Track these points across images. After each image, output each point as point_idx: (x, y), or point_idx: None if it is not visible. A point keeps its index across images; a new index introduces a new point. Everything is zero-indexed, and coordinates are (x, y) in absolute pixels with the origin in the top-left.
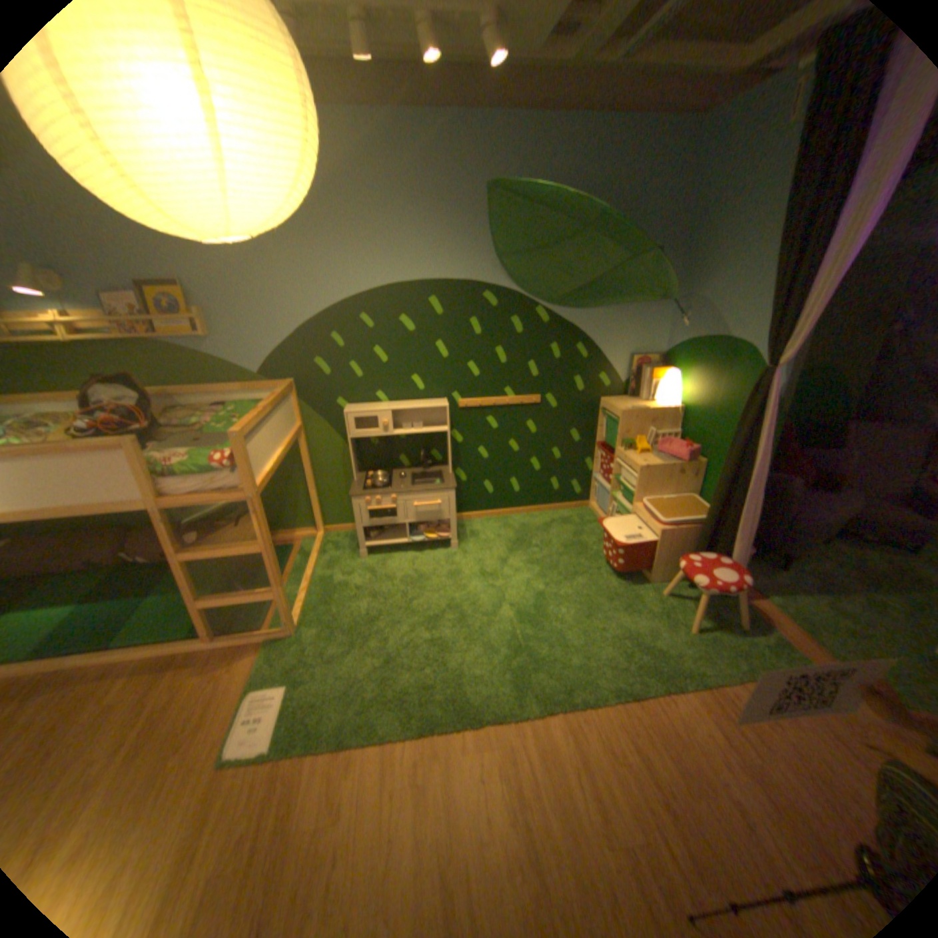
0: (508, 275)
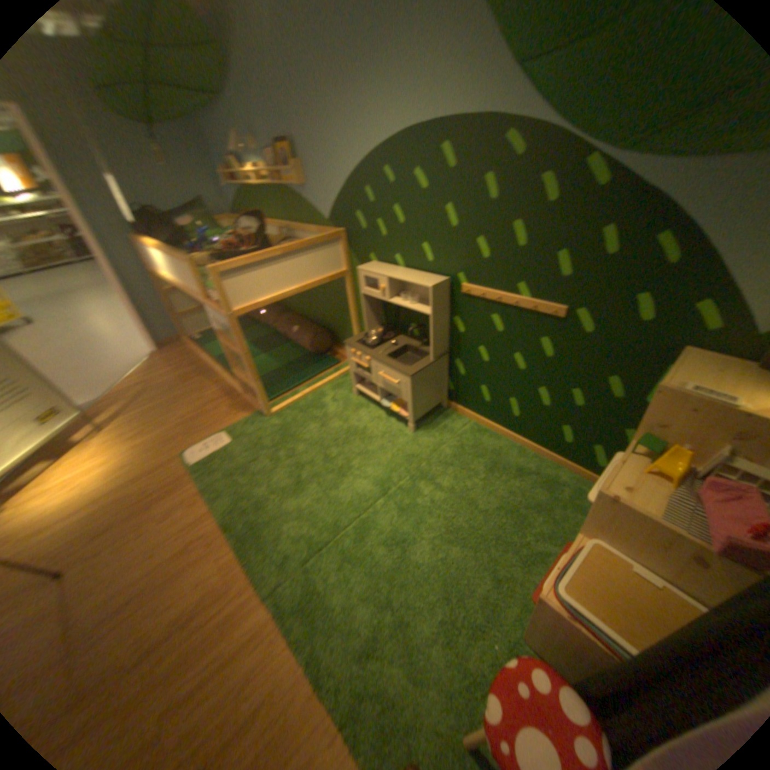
0: (541, 94)
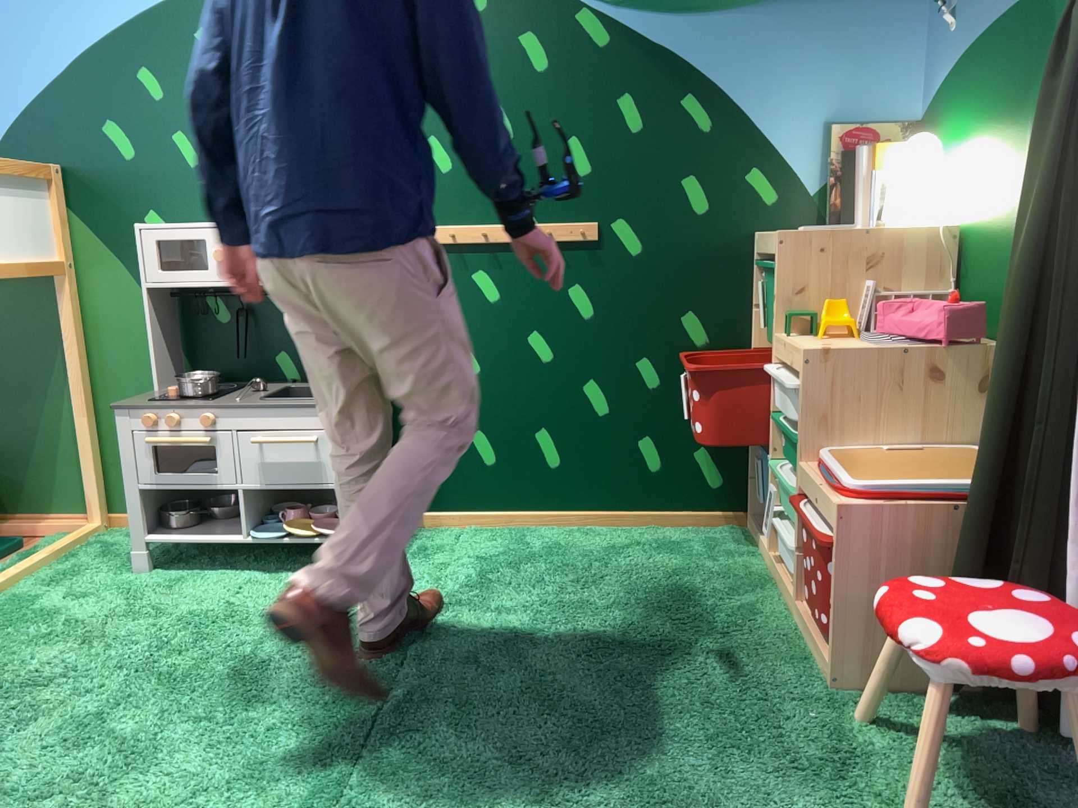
0: None
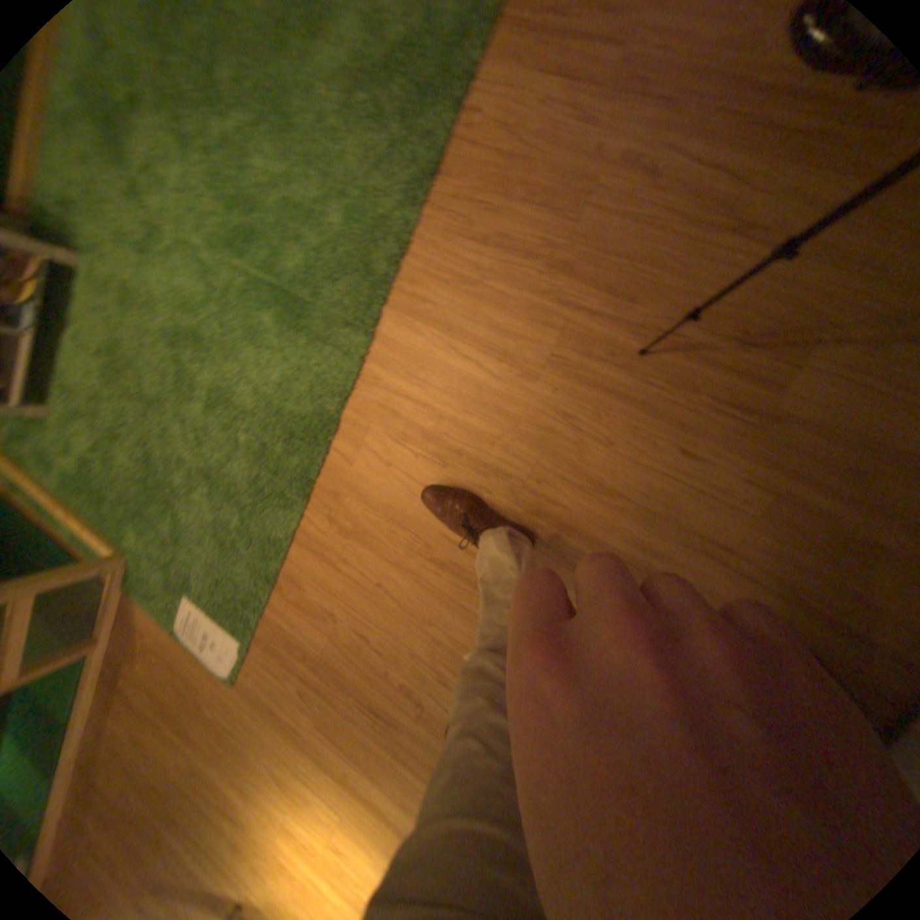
0: None
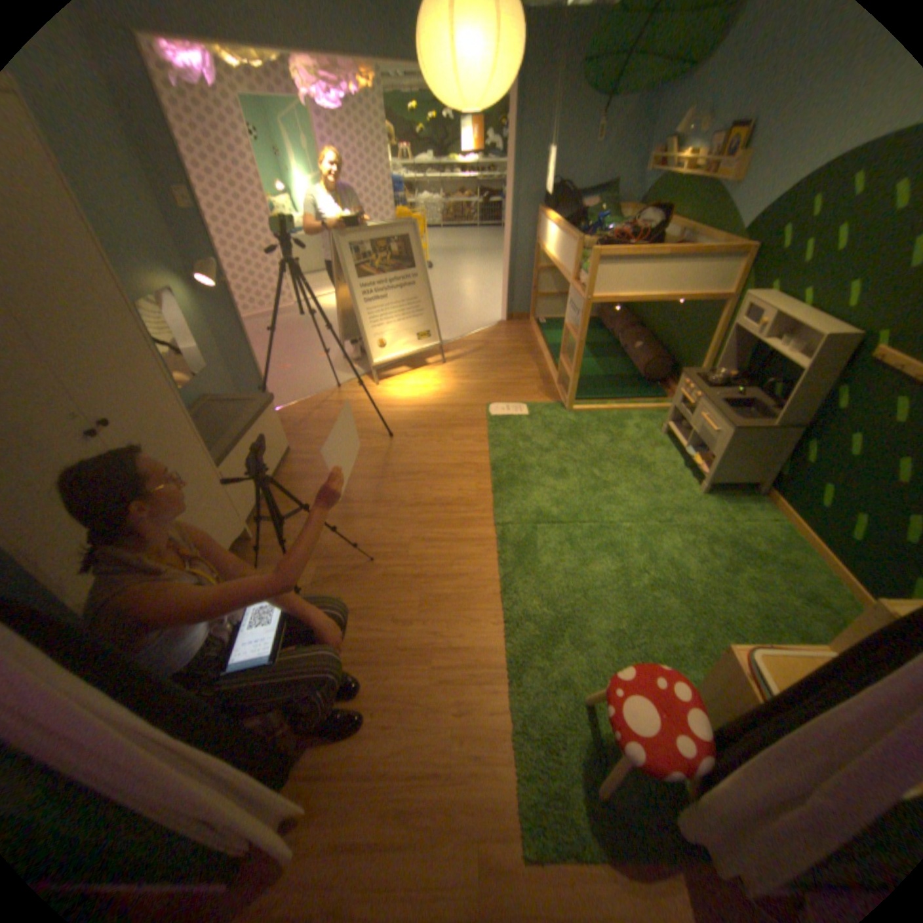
0: None
